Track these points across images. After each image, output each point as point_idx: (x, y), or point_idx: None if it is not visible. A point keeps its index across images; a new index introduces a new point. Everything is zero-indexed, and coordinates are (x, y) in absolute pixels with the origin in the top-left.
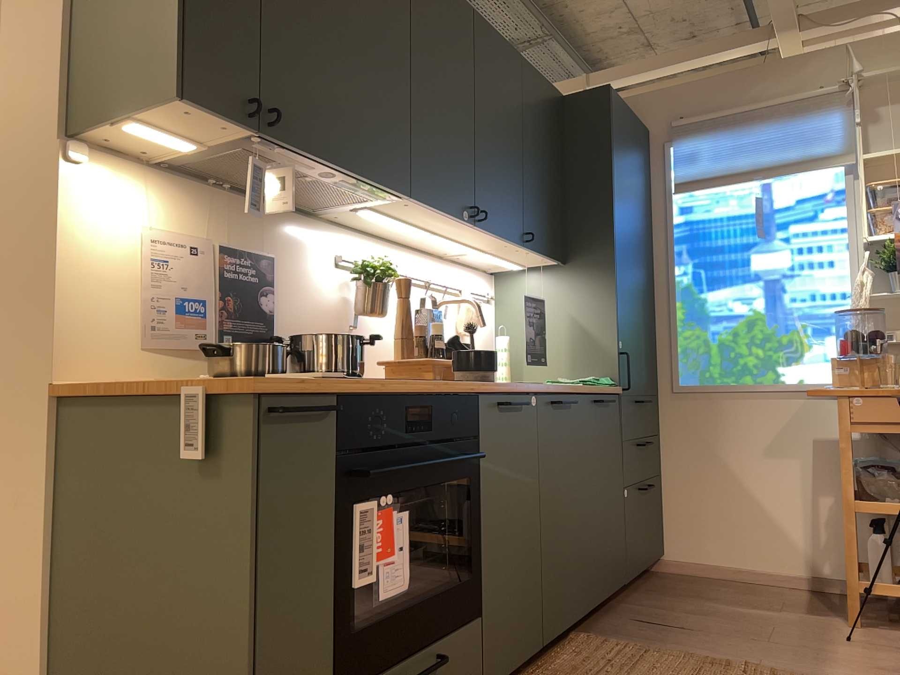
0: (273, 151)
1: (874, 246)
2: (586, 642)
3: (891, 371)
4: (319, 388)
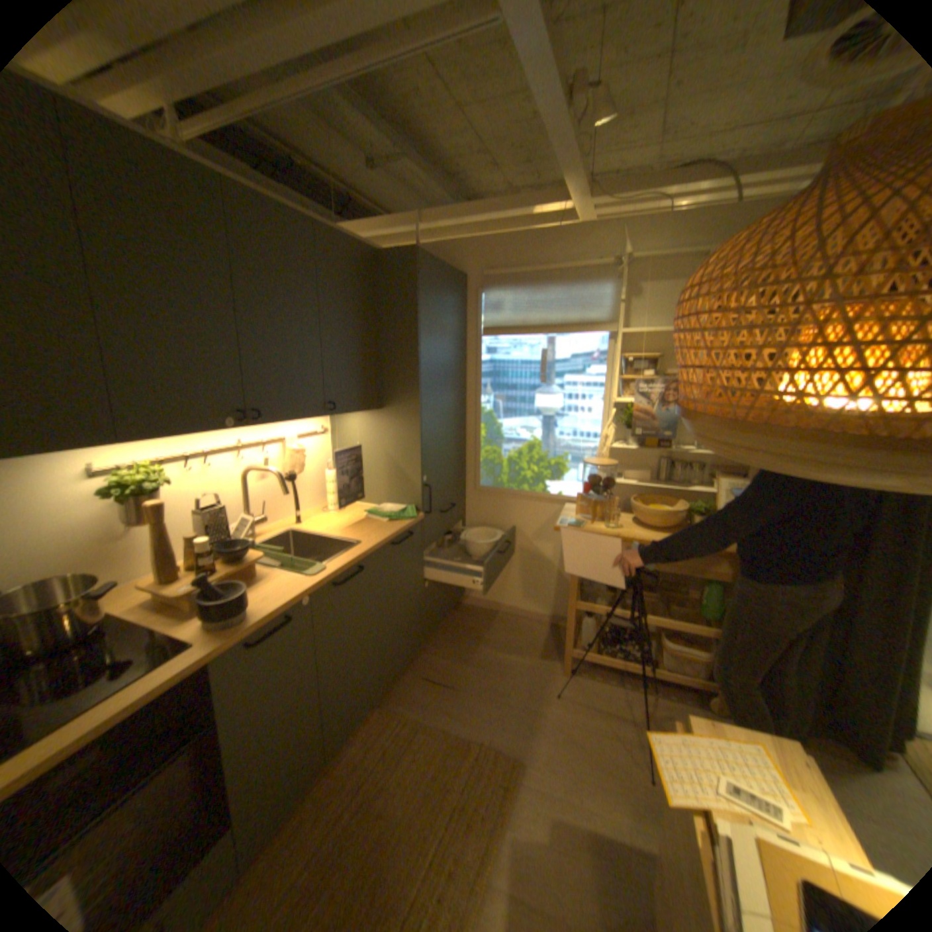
0: None
1: (622, 401)
2: (375, 723)
3: (614, 513)
4: None
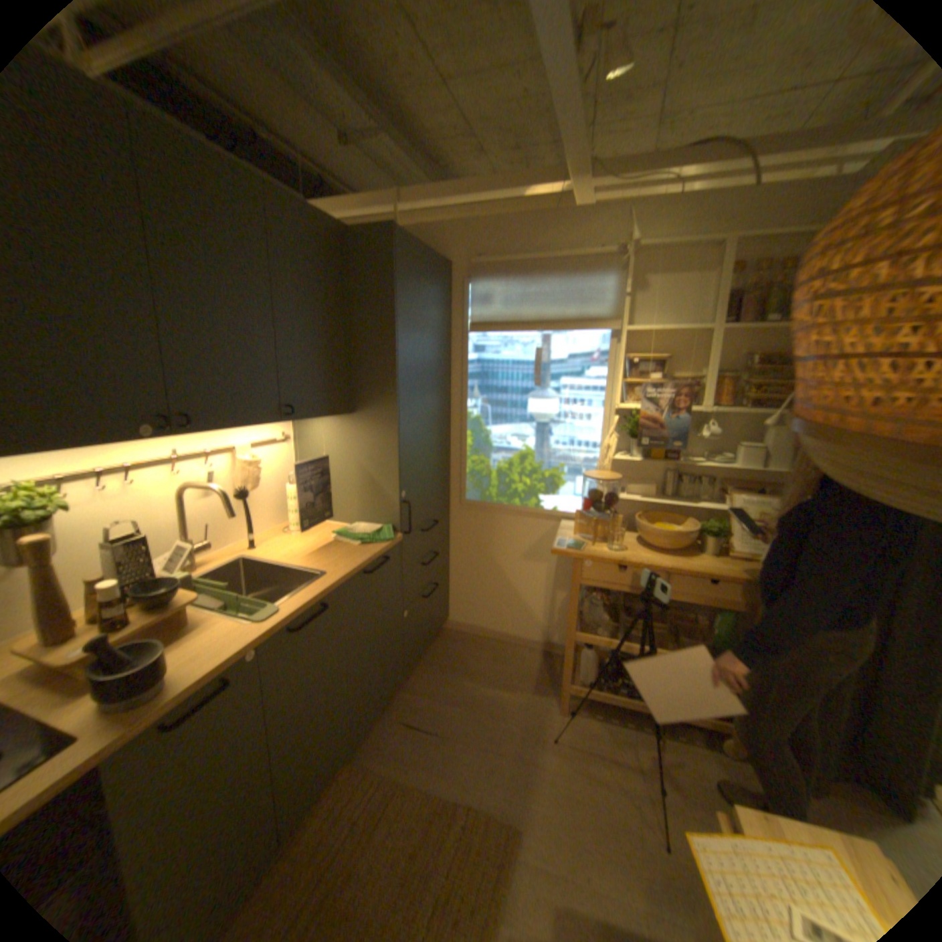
0: None
1: (625, 407)
2: (344, 785)
3: (618, 533)
4: None
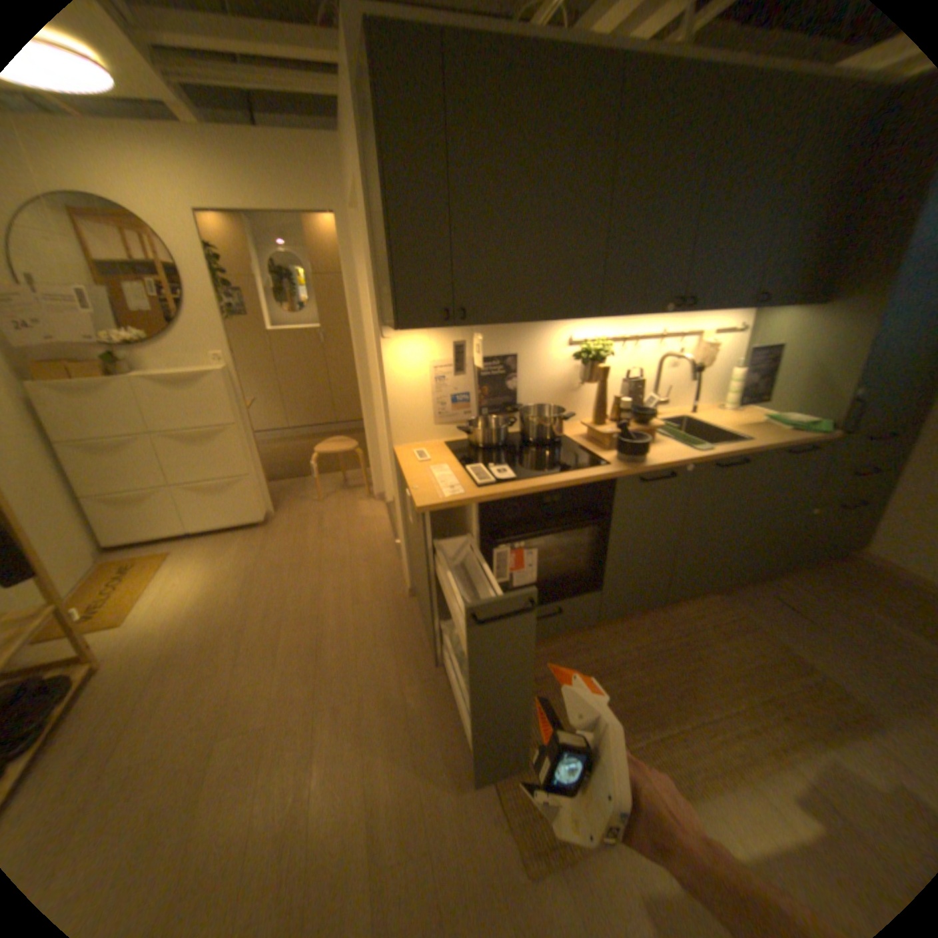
0: (473, 325)
1: None
2: (714, 603)
3: None
4: (464, 502)
